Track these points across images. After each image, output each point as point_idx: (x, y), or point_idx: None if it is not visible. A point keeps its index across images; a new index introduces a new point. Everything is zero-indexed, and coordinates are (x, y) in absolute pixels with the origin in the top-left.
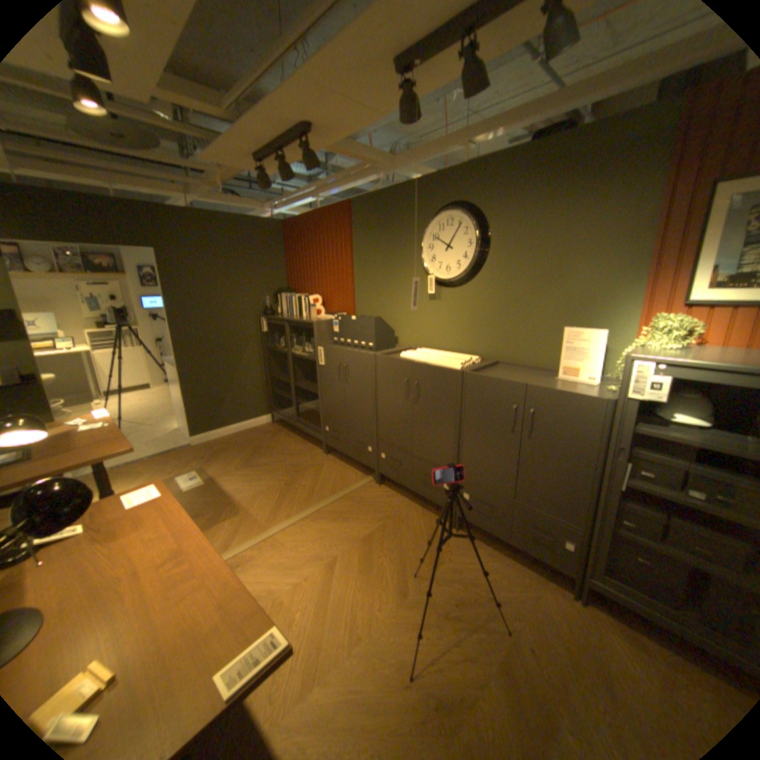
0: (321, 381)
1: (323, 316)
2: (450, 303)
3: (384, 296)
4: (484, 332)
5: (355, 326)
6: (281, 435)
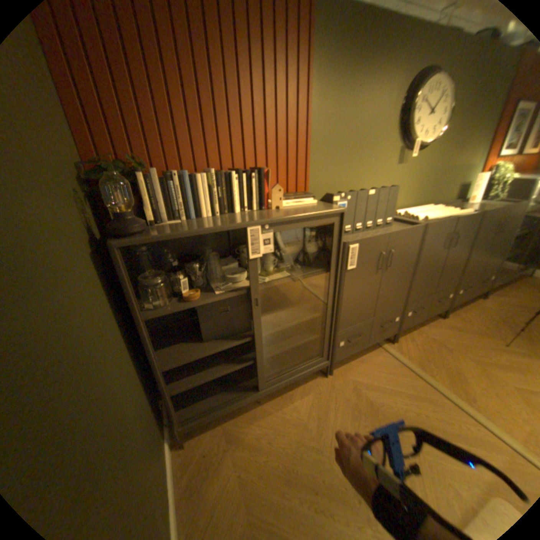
0: (343, 292)
1: (281, 203)
2: (413, 166)
3: (353, 163)
4: (429, 186)
5: (372, 202)
6: (242, 433)
